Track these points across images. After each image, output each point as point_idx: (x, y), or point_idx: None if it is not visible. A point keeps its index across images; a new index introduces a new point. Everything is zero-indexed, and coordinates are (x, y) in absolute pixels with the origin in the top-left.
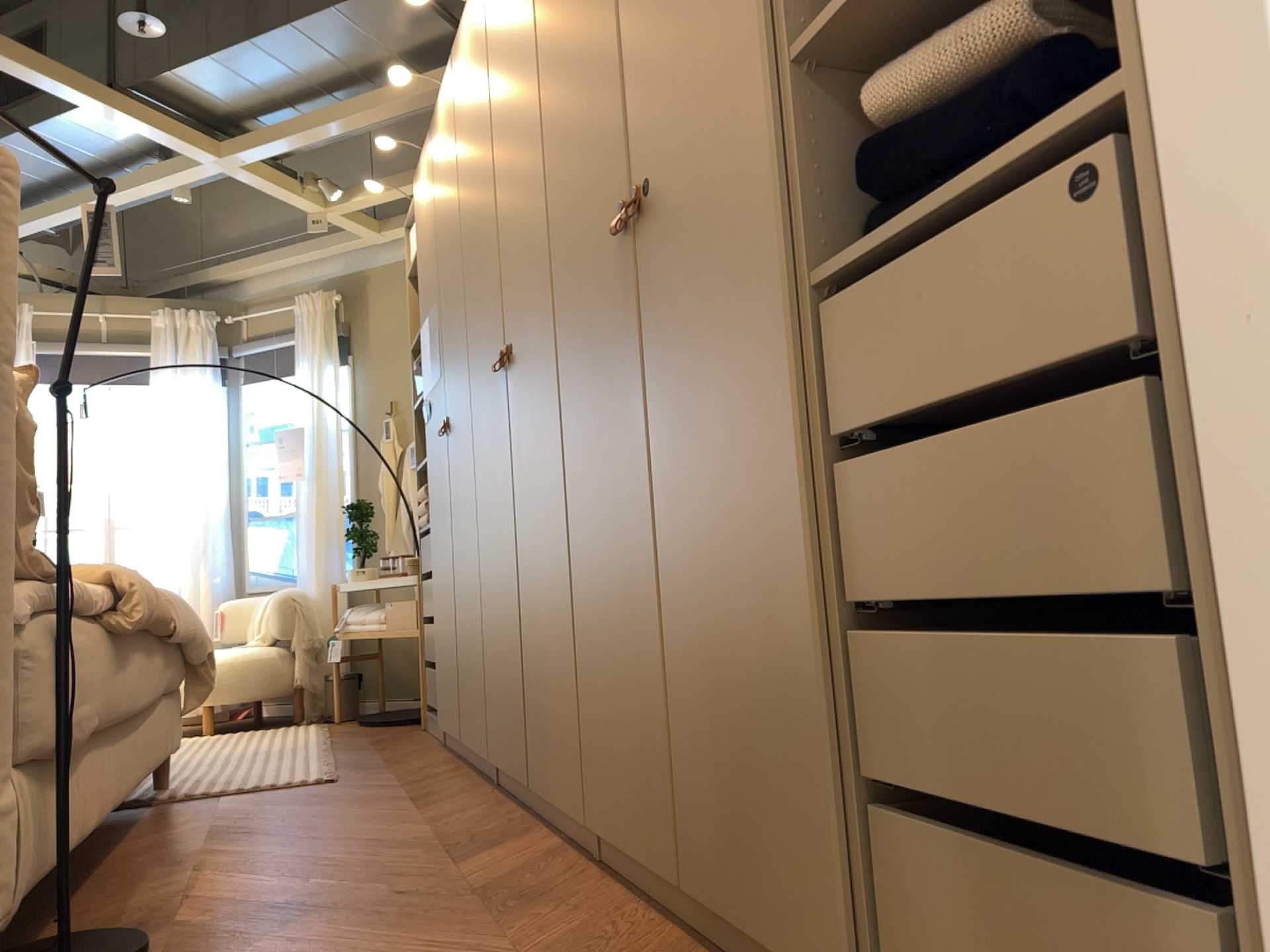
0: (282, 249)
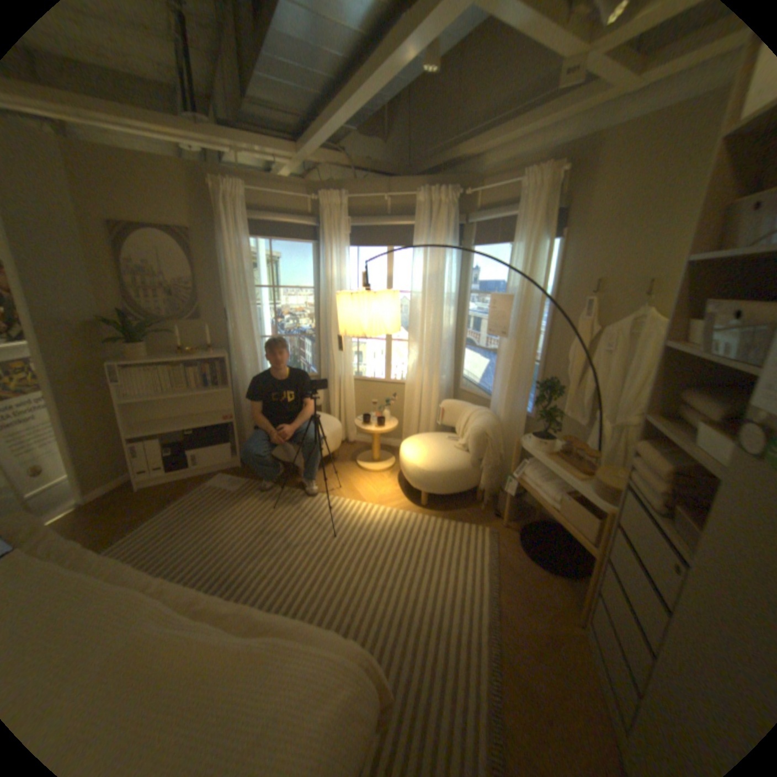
0: (511, 114)
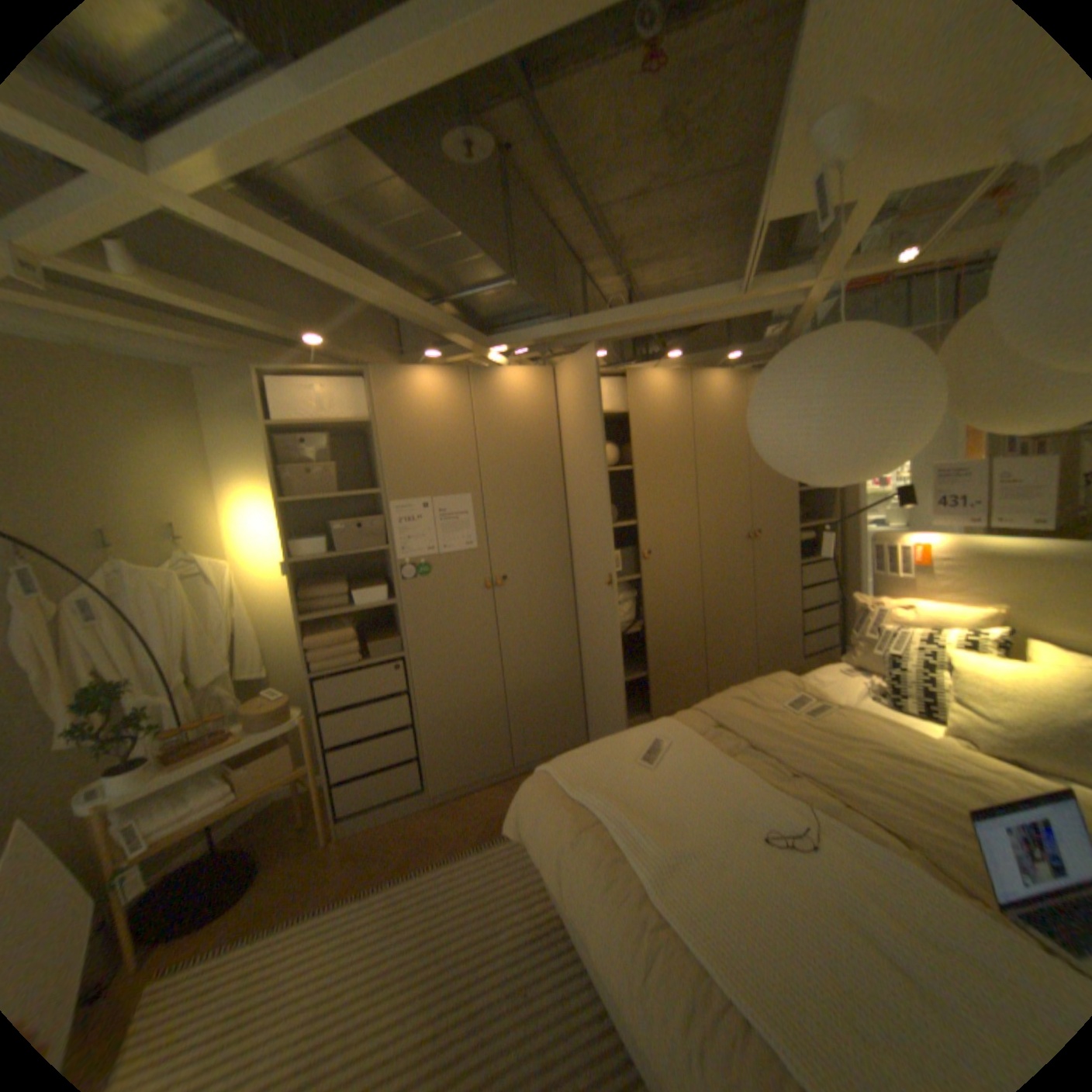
0: None
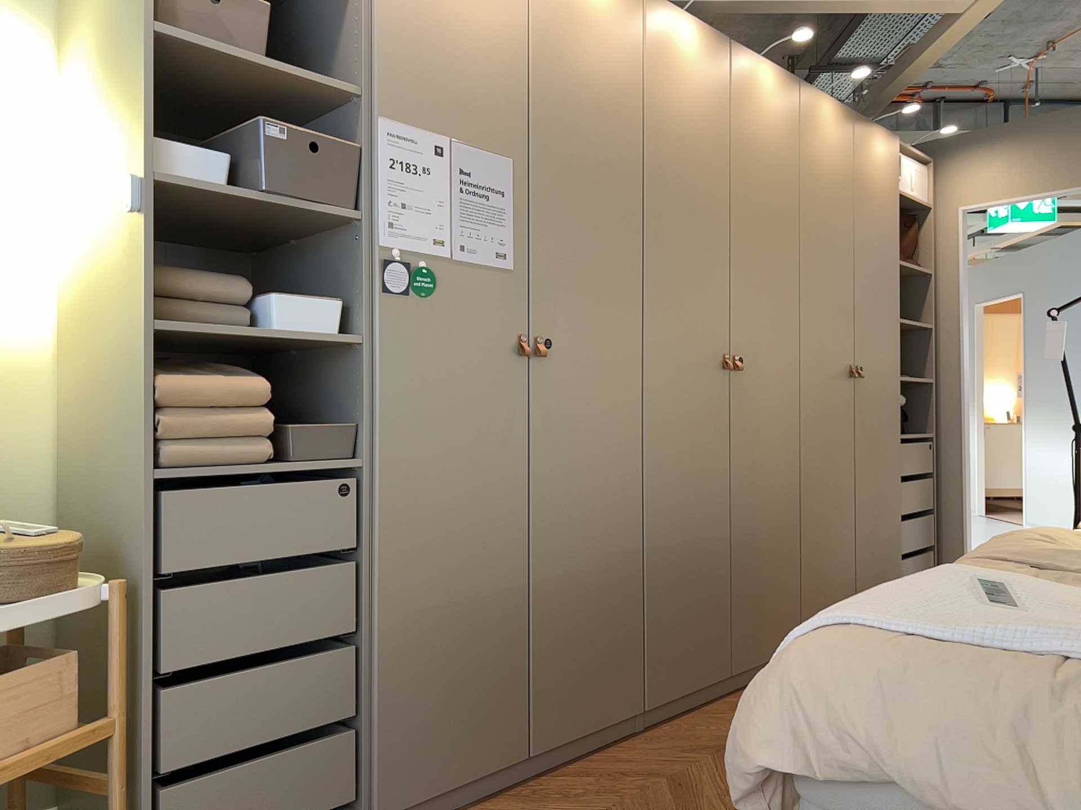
0: None
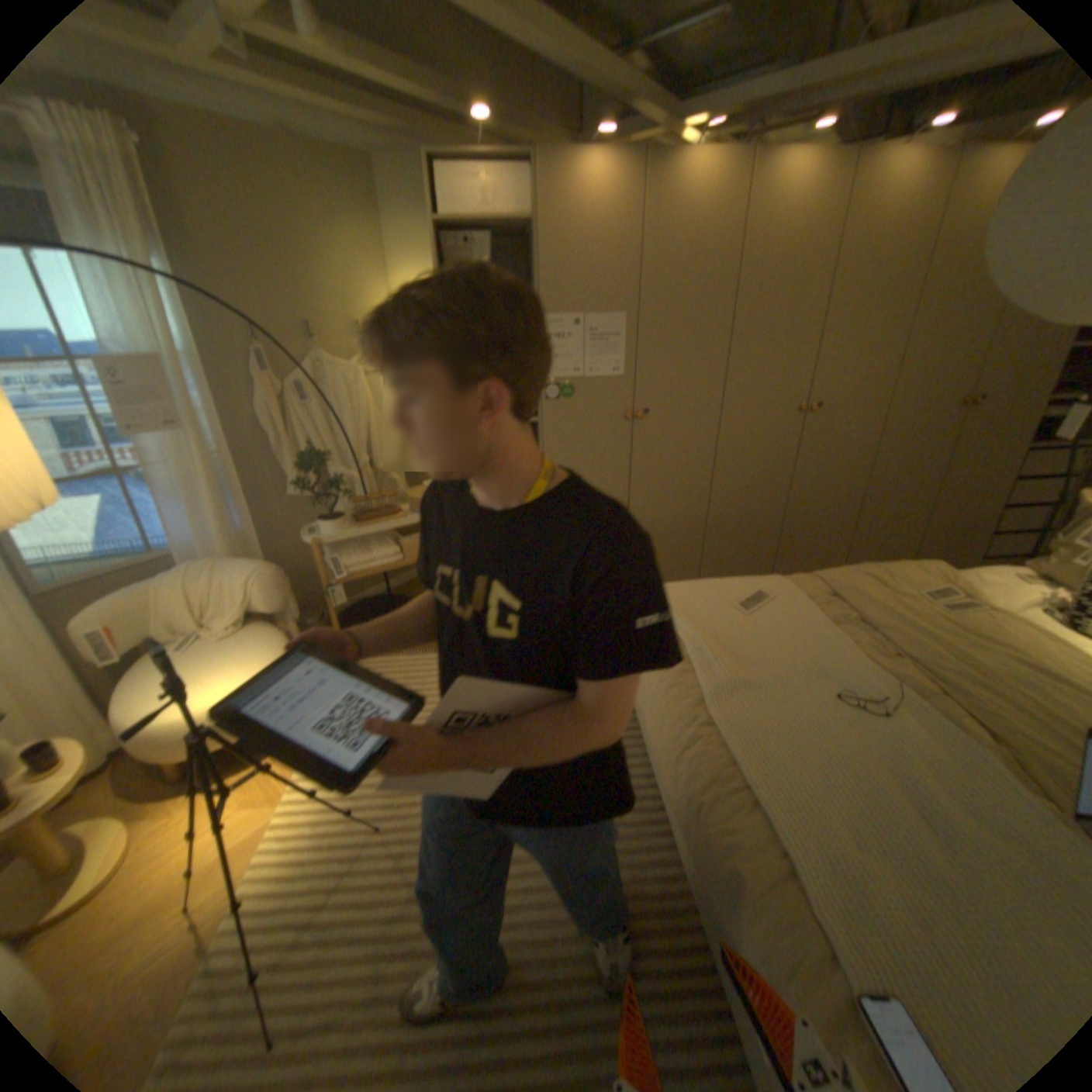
0: None
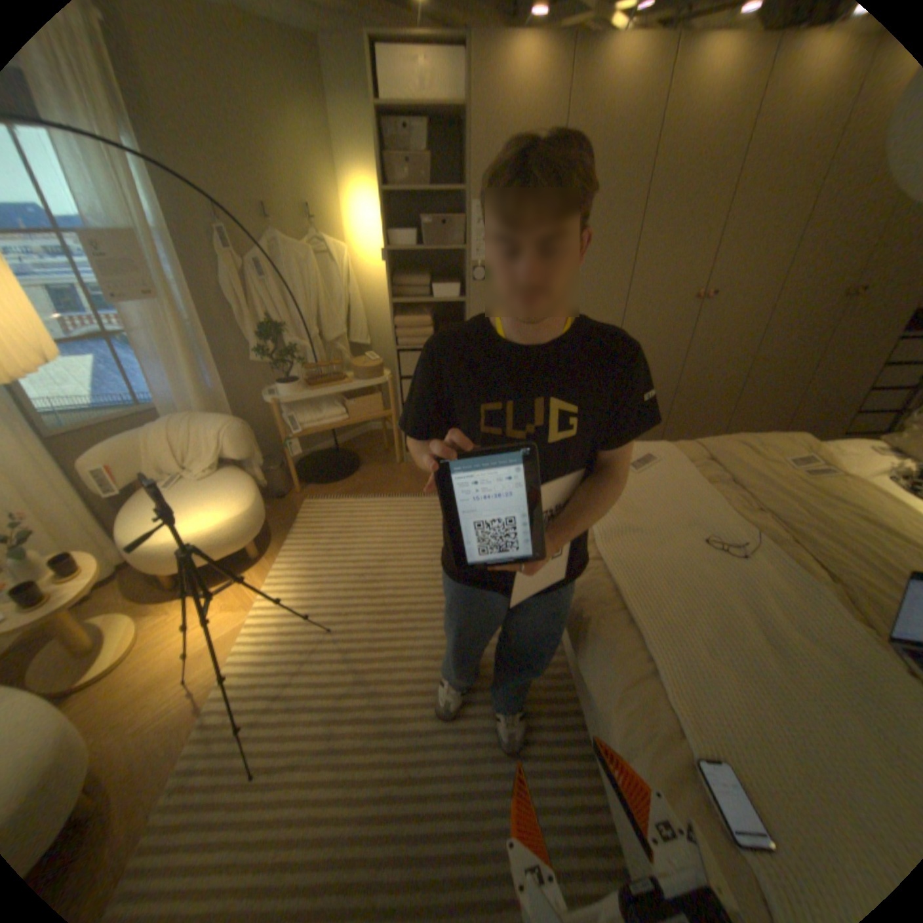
0: None
